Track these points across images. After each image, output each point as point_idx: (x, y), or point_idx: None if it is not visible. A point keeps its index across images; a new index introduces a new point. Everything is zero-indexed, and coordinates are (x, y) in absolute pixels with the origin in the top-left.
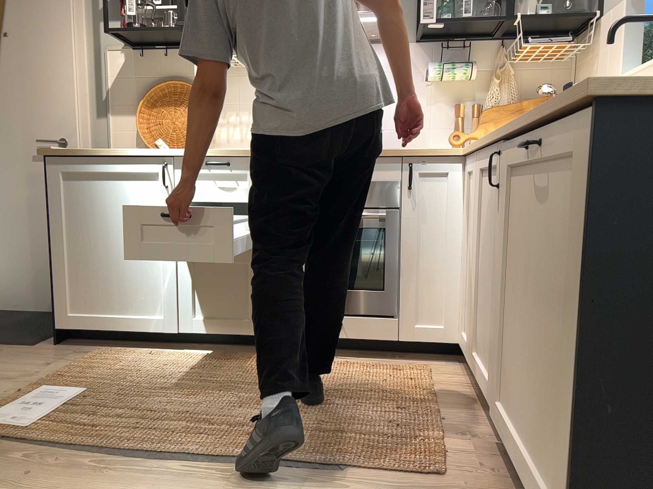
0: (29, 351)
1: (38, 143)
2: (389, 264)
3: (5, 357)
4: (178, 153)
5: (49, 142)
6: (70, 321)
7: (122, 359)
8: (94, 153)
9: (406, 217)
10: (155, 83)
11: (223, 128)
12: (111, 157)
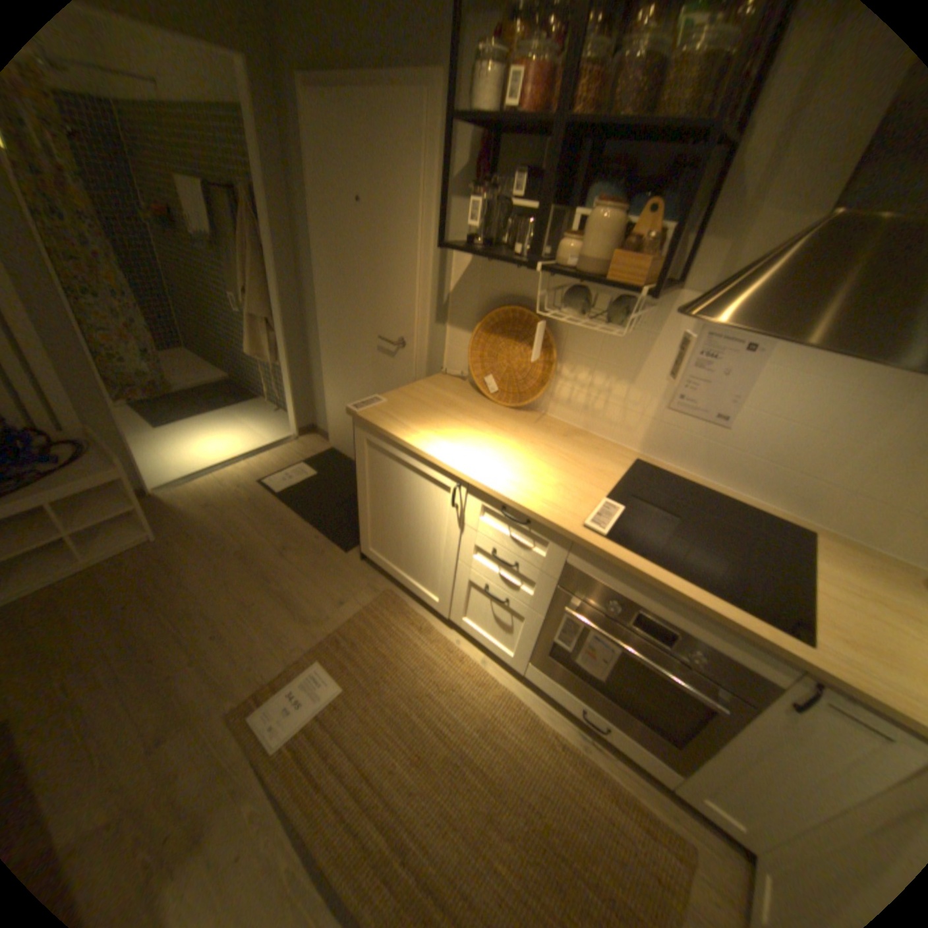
0: (341, 560)
1: (380, 339)
2: (703, 735)
3: (322, 566)
4: (475, 483)
5: (389, 342)
6: (371, 553)
7: (395, 627)
8: (393, 437)
9: (763, 723)
10: (502, 299)
11: (569, 383)
12: (408, 448)
